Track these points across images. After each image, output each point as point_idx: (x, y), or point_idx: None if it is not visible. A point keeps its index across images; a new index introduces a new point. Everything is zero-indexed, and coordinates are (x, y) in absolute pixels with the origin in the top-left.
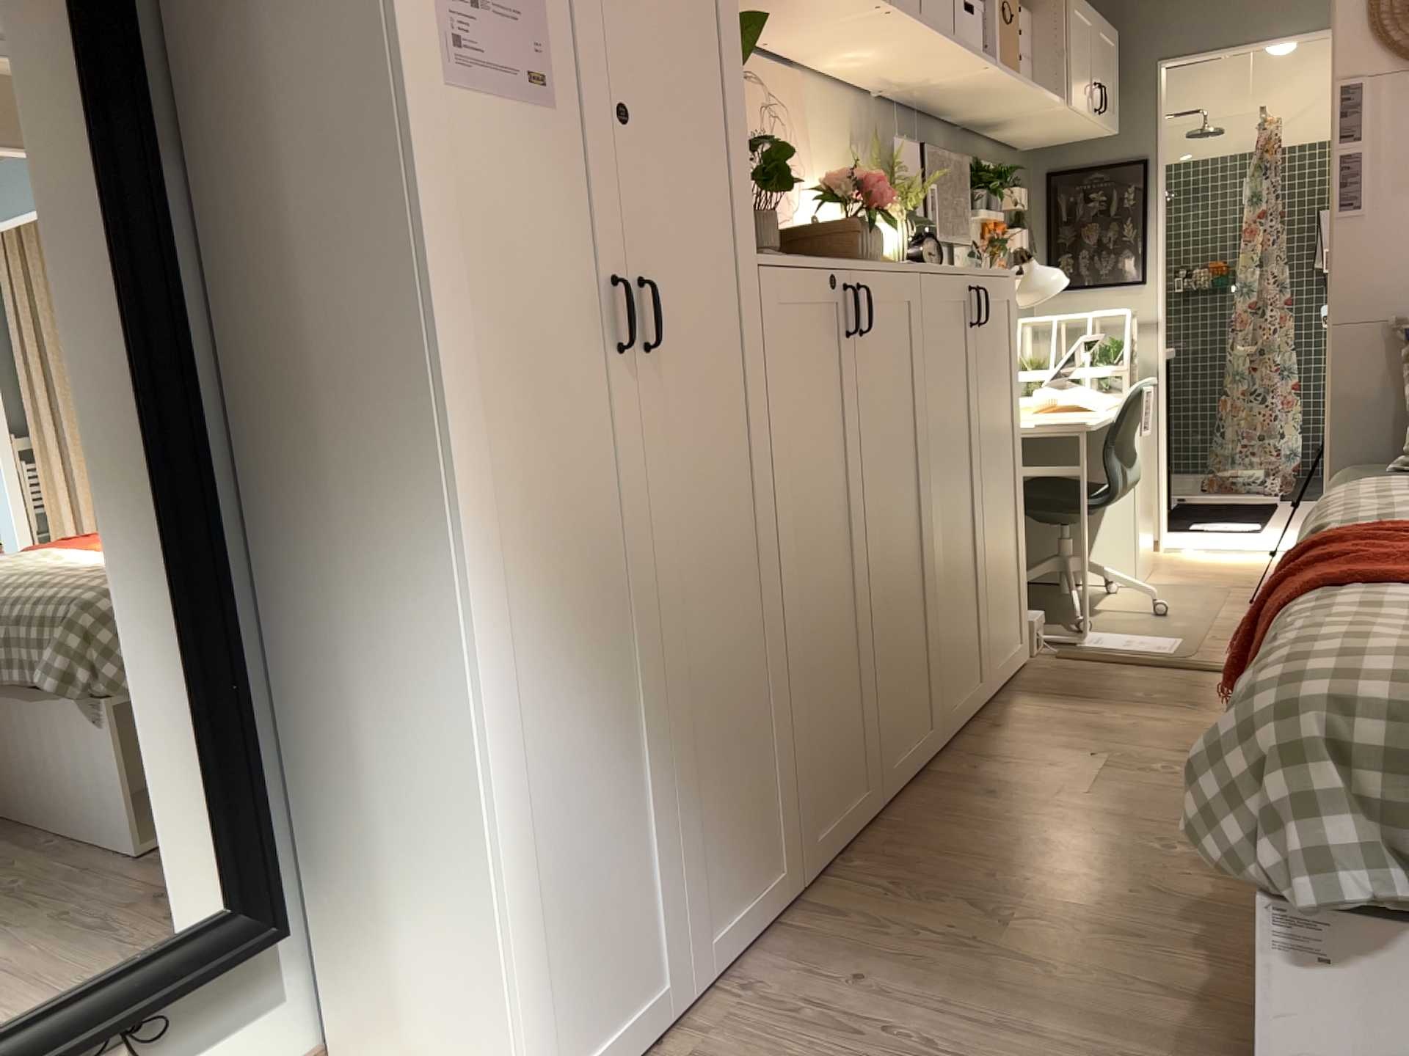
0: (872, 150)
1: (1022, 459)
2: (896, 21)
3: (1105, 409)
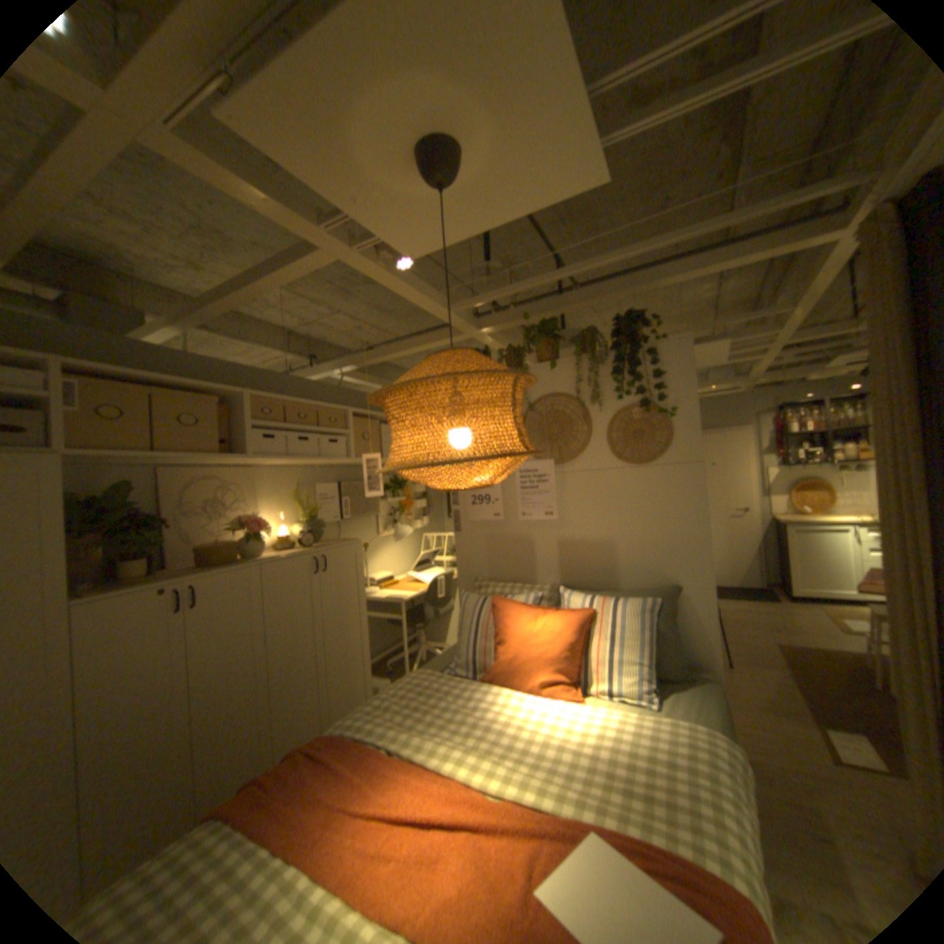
0: (297, 491)
1: (365, 617)
2: (263, 458)
3: (430, 583)
